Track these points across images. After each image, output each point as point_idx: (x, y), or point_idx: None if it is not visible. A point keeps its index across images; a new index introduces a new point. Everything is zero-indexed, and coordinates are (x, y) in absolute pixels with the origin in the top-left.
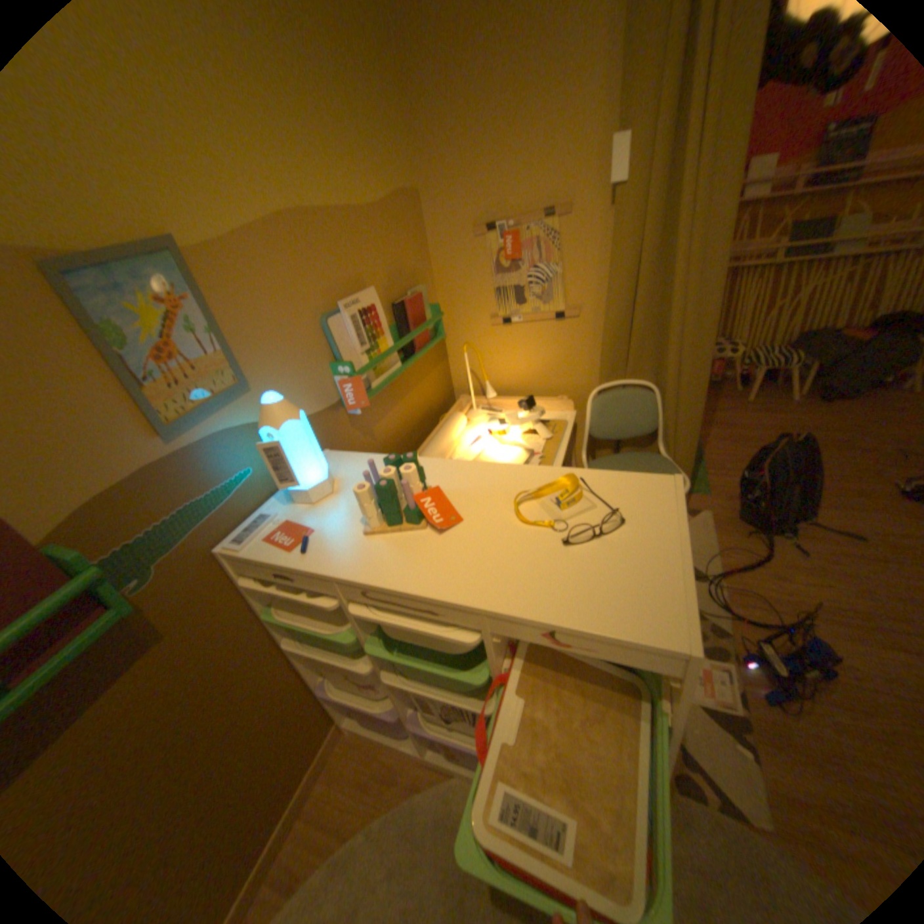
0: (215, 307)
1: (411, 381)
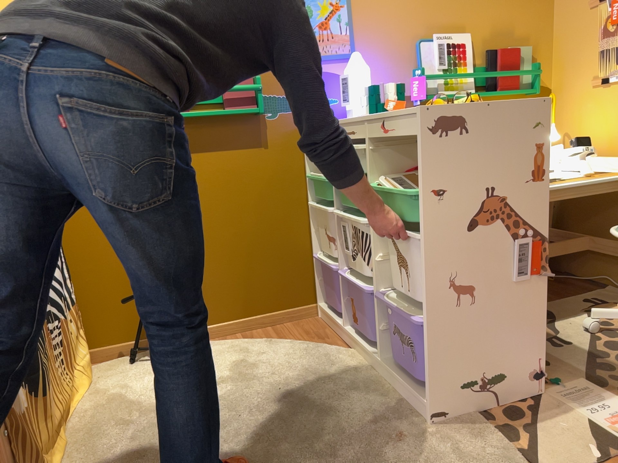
0: (354, 15)
1: None
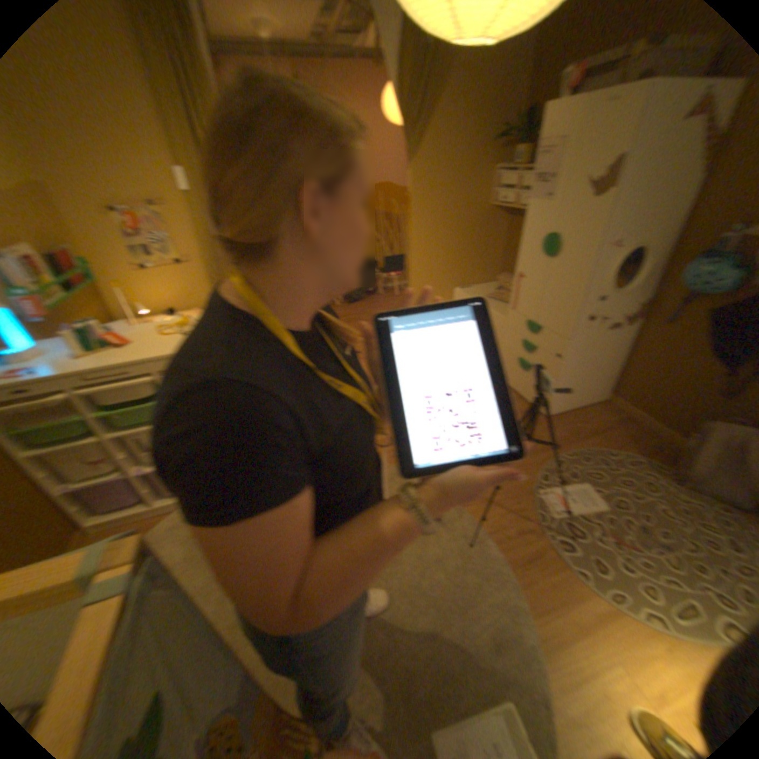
0: None
1: (70, 308)
